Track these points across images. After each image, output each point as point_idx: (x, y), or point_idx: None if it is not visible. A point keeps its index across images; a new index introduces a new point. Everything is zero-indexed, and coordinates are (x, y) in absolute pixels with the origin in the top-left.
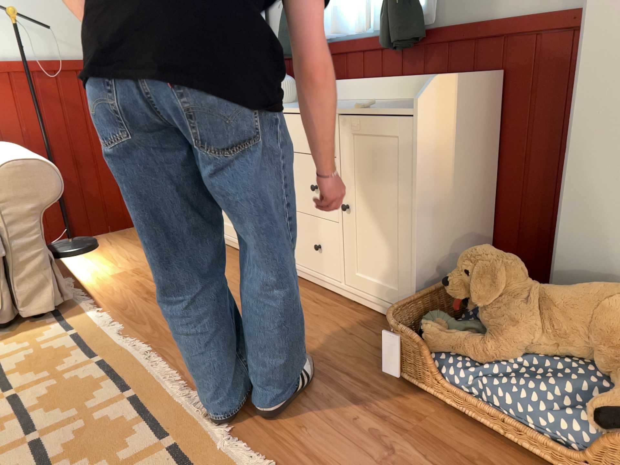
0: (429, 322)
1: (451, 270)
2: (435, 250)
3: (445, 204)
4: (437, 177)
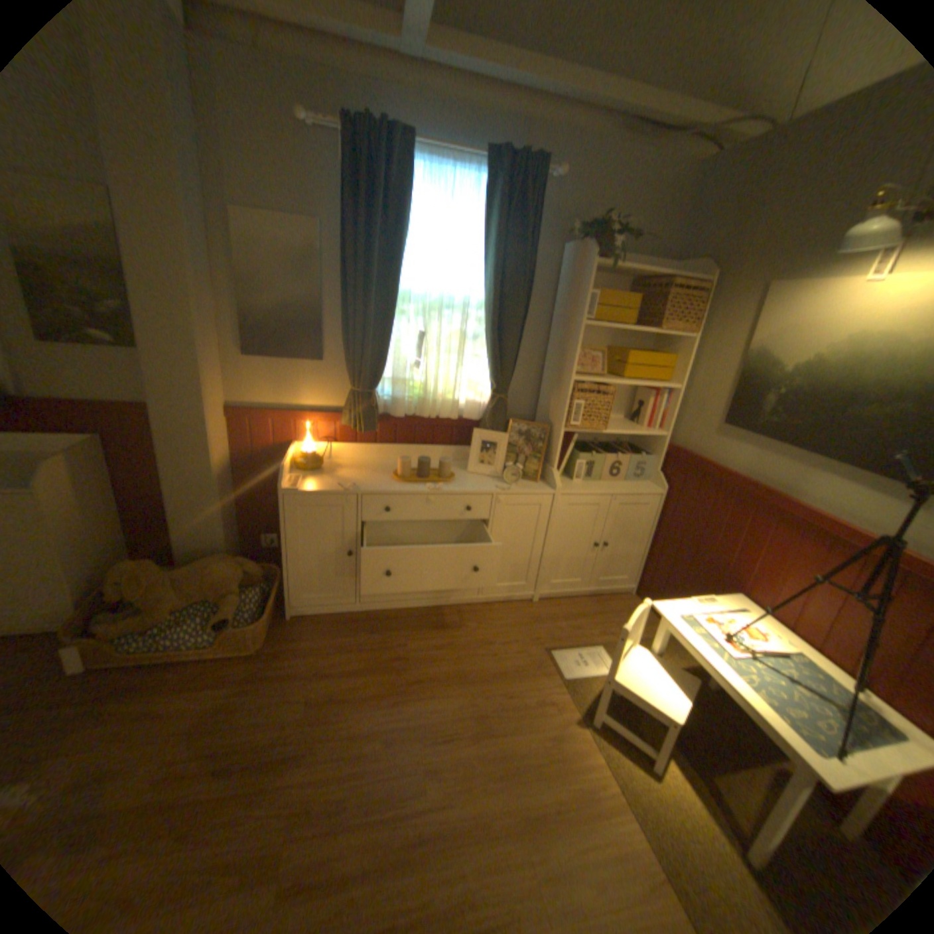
0: (97, 627)
1: (98, 578)
2: (81, 573)
3: (80, 540)
4: (67, 526)
